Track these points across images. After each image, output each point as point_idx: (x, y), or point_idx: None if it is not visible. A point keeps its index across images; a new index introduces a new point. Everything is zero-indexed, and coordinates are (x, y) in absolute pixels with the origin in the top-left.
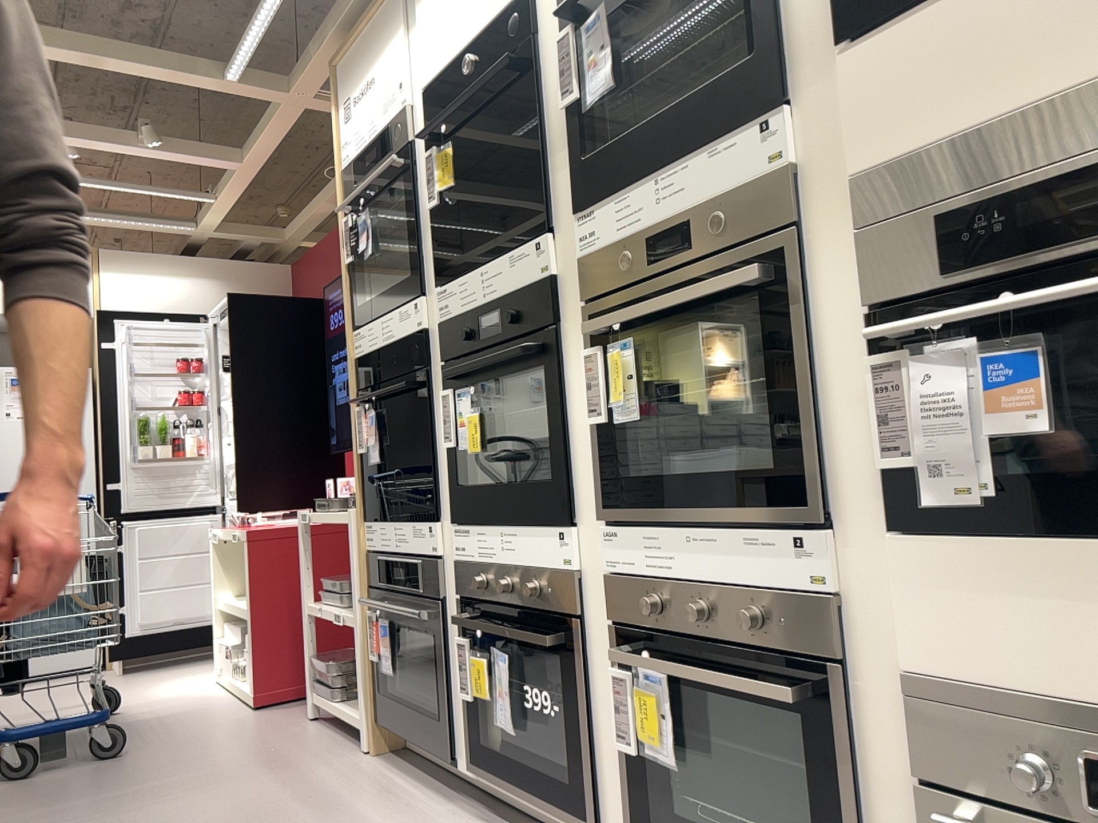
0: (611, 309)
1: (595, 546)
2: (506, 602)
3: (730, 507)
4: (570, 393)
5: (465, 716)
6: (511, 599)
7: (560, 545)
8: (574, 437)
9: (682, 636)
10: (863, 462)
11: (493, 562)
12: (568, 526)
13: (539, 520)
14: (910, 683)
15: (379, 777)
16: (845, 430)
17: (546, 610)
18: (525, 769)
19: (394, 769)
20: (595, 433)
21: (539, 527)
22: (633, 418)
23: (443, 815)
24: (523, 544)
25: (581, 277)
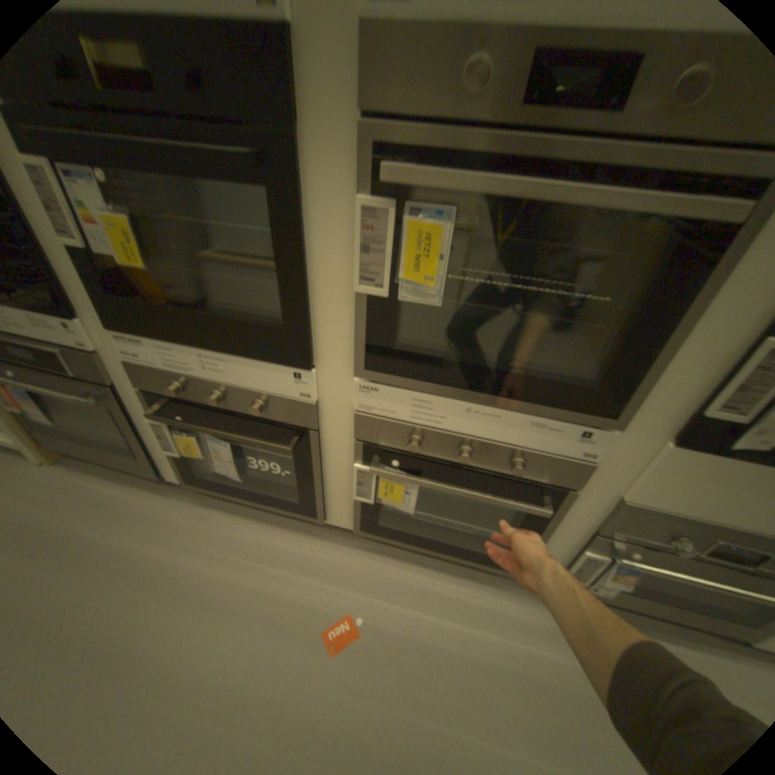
0: (423, 151)
1: (339, 387)
2: (215, 406)
3: (530, 402)
4: (315, 239)
5: (169, 457)
6: (225, 406)
7: (295, 382)
8: (317, 289)
9: (434, 456)
10: (678, 398)
11: (191, 375)
12: (308, 369)
13: (264, 357)
14: (629, 507)
15: (77, 490)
16: (679, 374)
17: (277, 422)
18: (249, 491)
19: (85, 477)
20: (357, 298)
21: (263, 361)
22: (430, 303)
23: (168, 513)
24: (239, 370)
25: (361, 64)
